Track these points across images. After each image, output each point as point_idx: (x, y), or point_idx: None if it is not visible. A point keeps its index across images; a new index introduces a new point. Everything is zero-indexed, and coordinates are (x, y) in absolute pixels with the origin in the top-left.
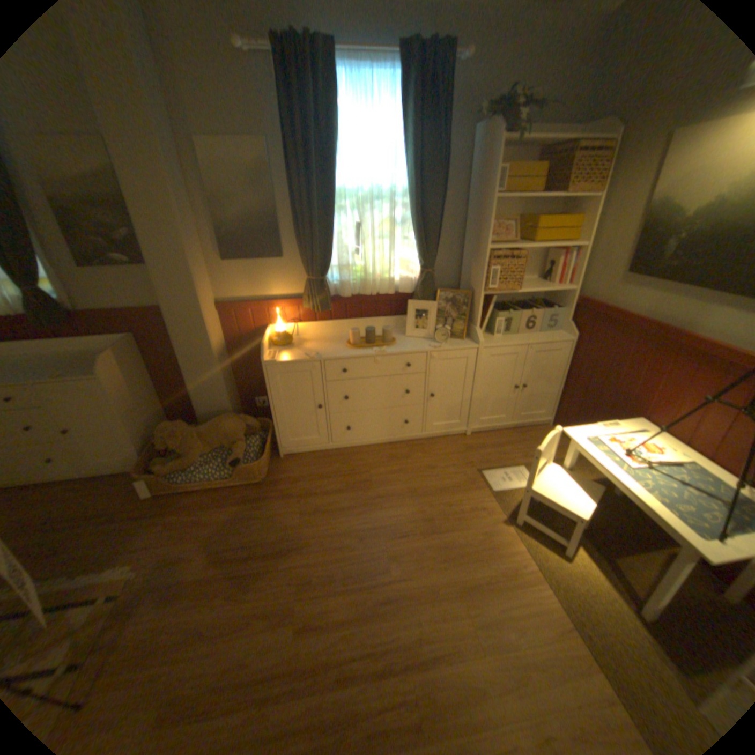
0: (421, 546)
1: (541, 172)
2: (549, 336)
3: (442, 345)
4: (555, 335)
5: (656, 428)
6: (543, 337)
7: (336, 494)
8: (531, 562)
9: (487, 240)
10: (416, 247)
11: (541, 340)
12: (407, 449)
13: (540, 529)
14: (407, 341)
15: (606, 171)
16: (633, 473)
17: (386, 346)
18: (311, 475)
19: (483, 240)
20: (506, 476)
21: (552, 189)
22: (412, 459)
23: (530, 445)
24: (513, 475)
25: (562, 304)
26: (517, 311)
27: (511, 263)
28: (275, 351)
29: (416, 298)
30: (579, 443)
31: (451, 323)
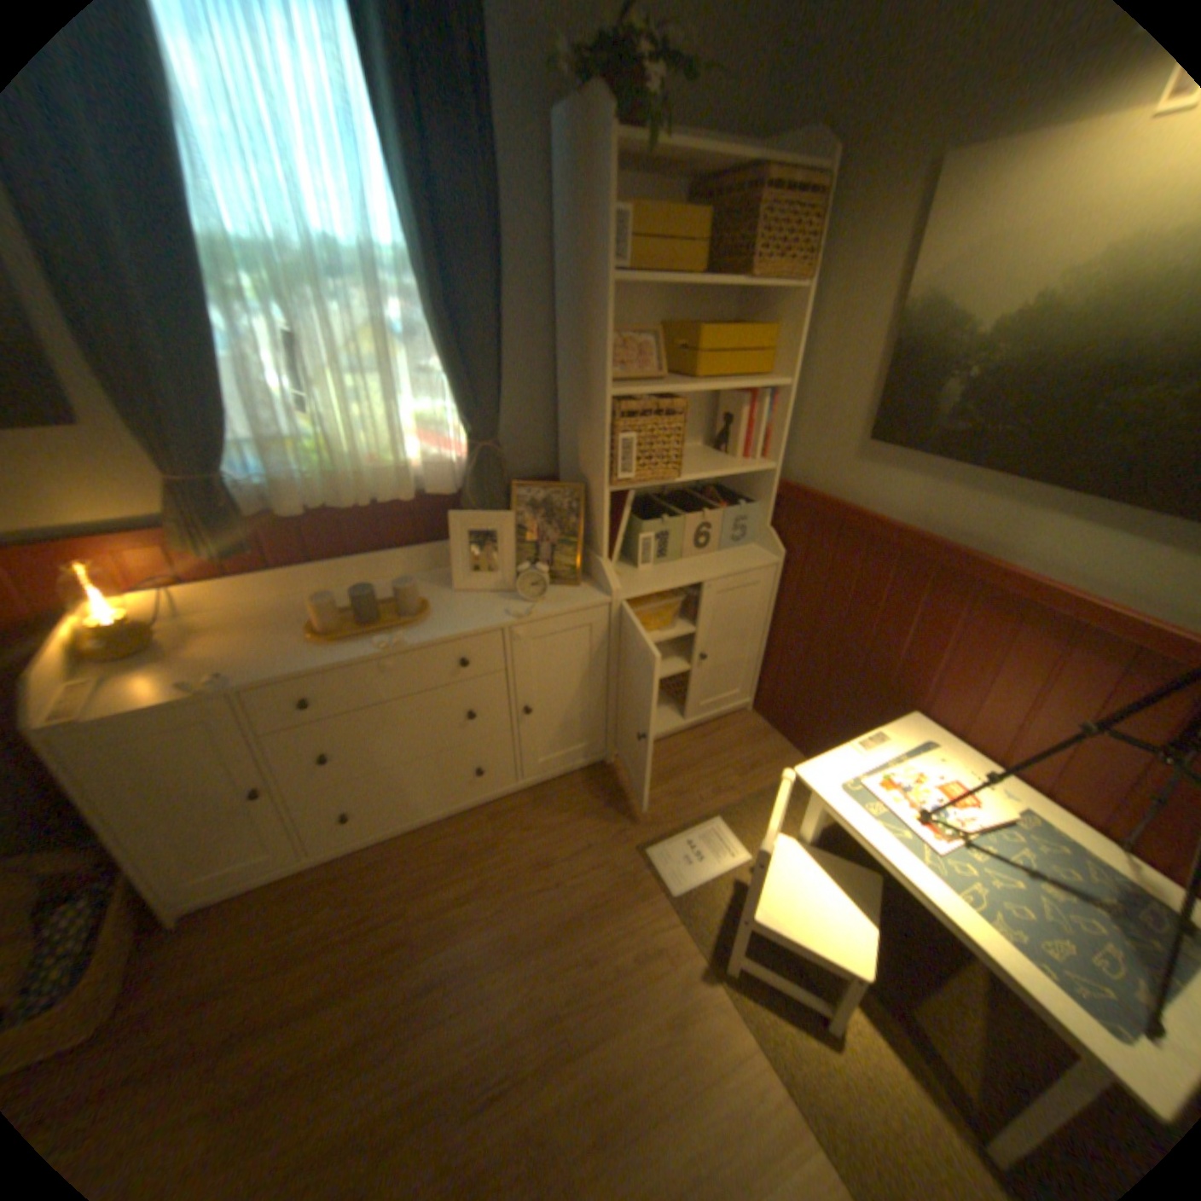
0: (537, 1114)
1: (697, 234)
2: (737, 558)
3: (537, 608)
4: (747, 555)
5: (944, 732)
6: (726, 561)
7: (322, 1006)
8: (770, 1075)
9: (605, 377)
10: (455, 390)
11: (725, 569)
12: (492, 825)
13: (776, 987)
14: (460, 601)
15: (816, 237)
16: (944, 866)
17: (409, 624)
18: (255, 960)
19: (596, 375)
20: (692, 849)
21: (722, 269)
22: (502, 849)
23: (724, 761)
24: (704, 843)
25: (753, 494)
26: (677, 516)
27: (657, 422)
28: (93, 682)
29: (469, 504)
30: (831, 799)
31: (551, 555)
